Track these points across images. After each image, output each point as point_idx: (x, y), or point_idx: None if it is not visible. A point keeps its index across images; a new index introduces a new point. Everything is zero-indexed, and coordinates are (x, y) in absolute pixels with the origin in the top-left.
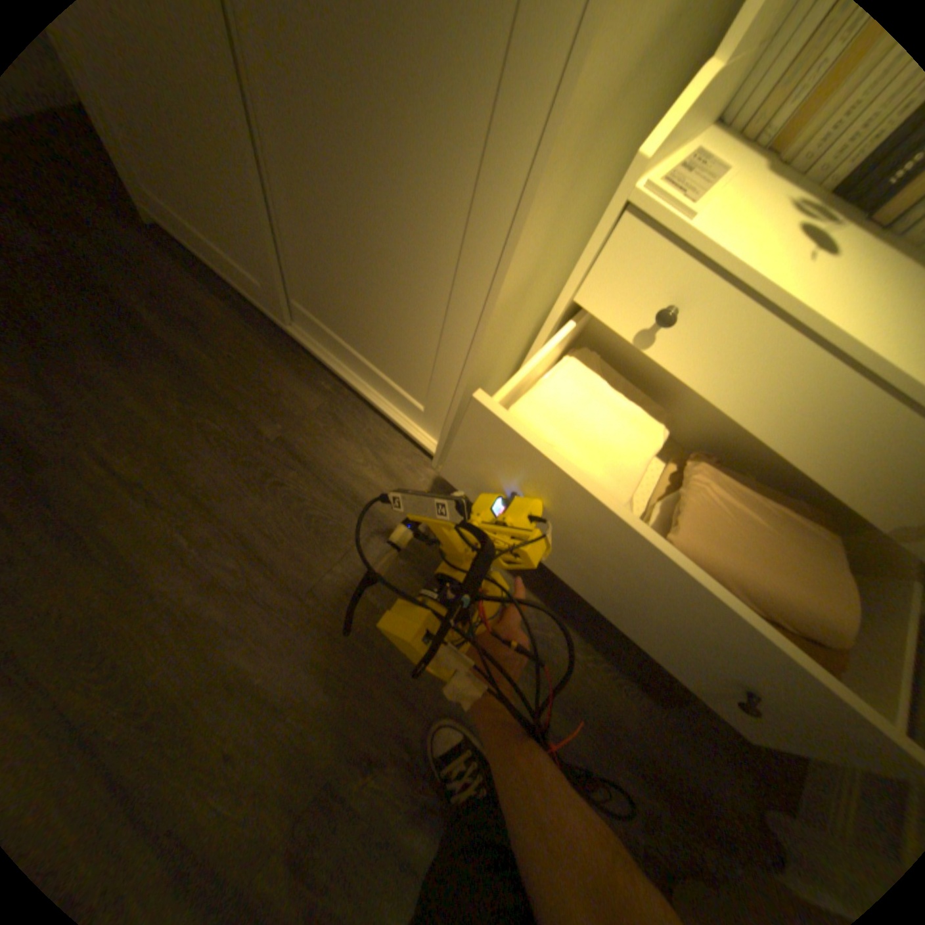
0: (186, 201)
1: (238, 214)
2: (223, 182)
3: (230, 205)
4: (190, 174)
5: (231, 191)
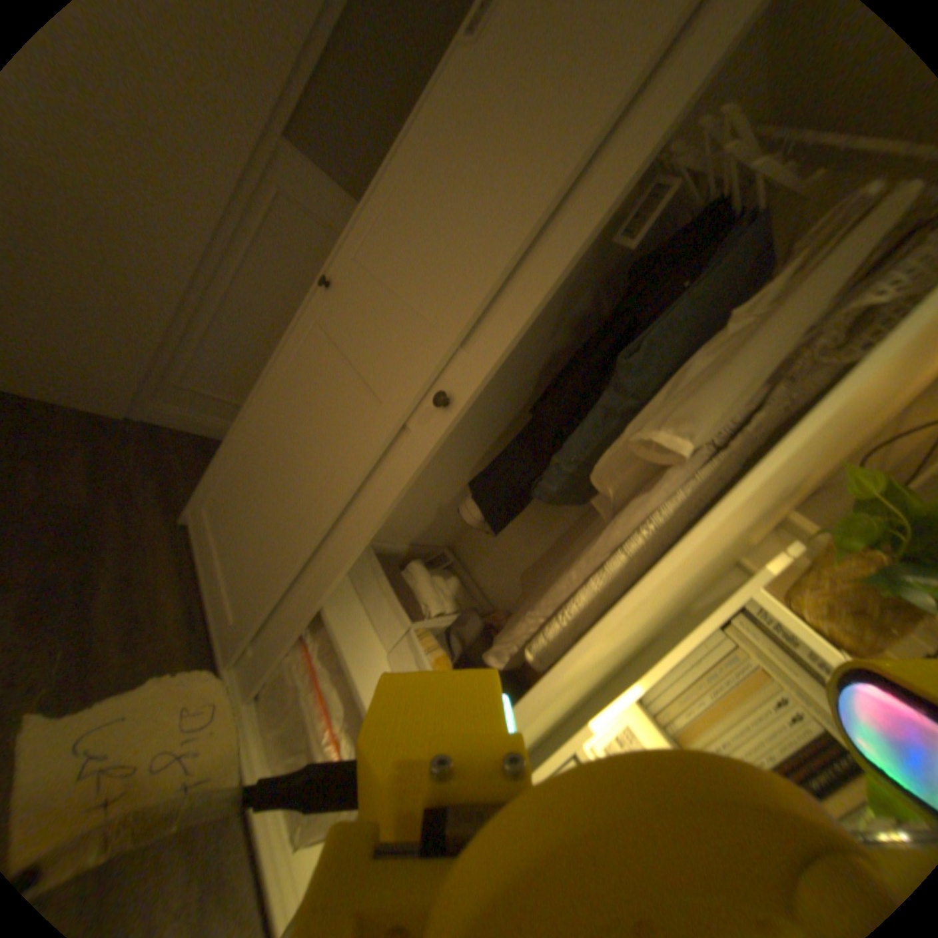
0: (230, 535)
1: (264, 570)
2: (272, 549)
3: (263, 562)
4: (251, 528)
5: (273, 557)
